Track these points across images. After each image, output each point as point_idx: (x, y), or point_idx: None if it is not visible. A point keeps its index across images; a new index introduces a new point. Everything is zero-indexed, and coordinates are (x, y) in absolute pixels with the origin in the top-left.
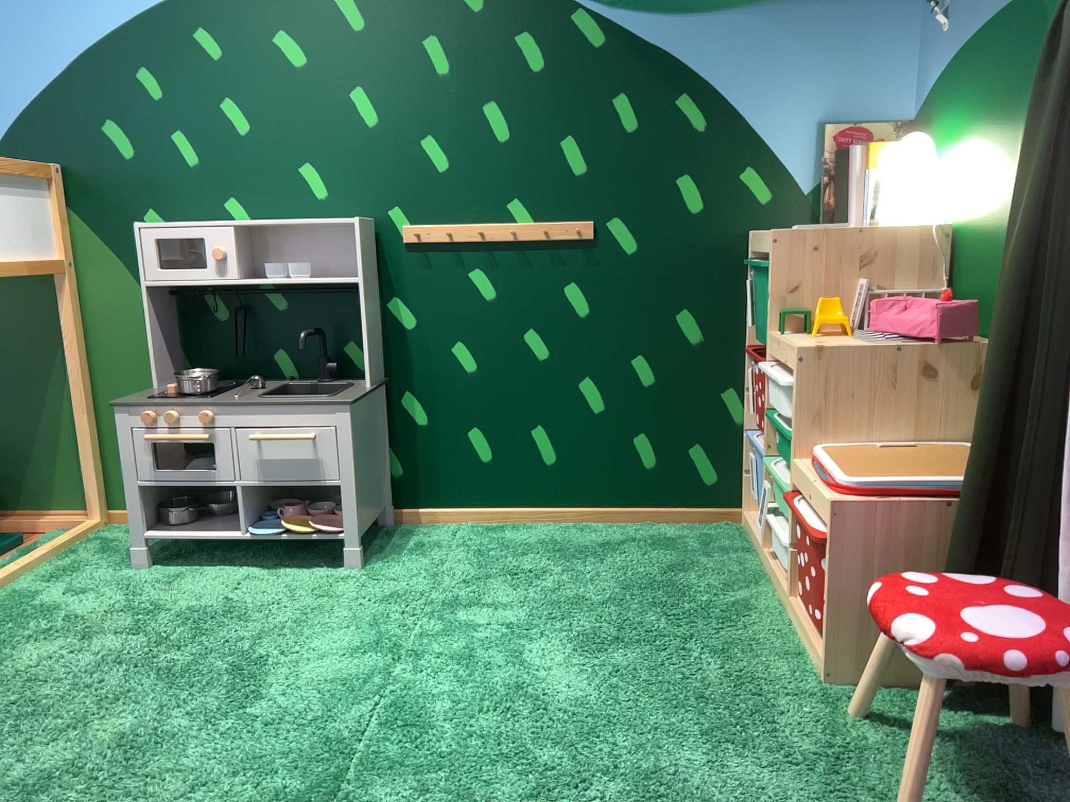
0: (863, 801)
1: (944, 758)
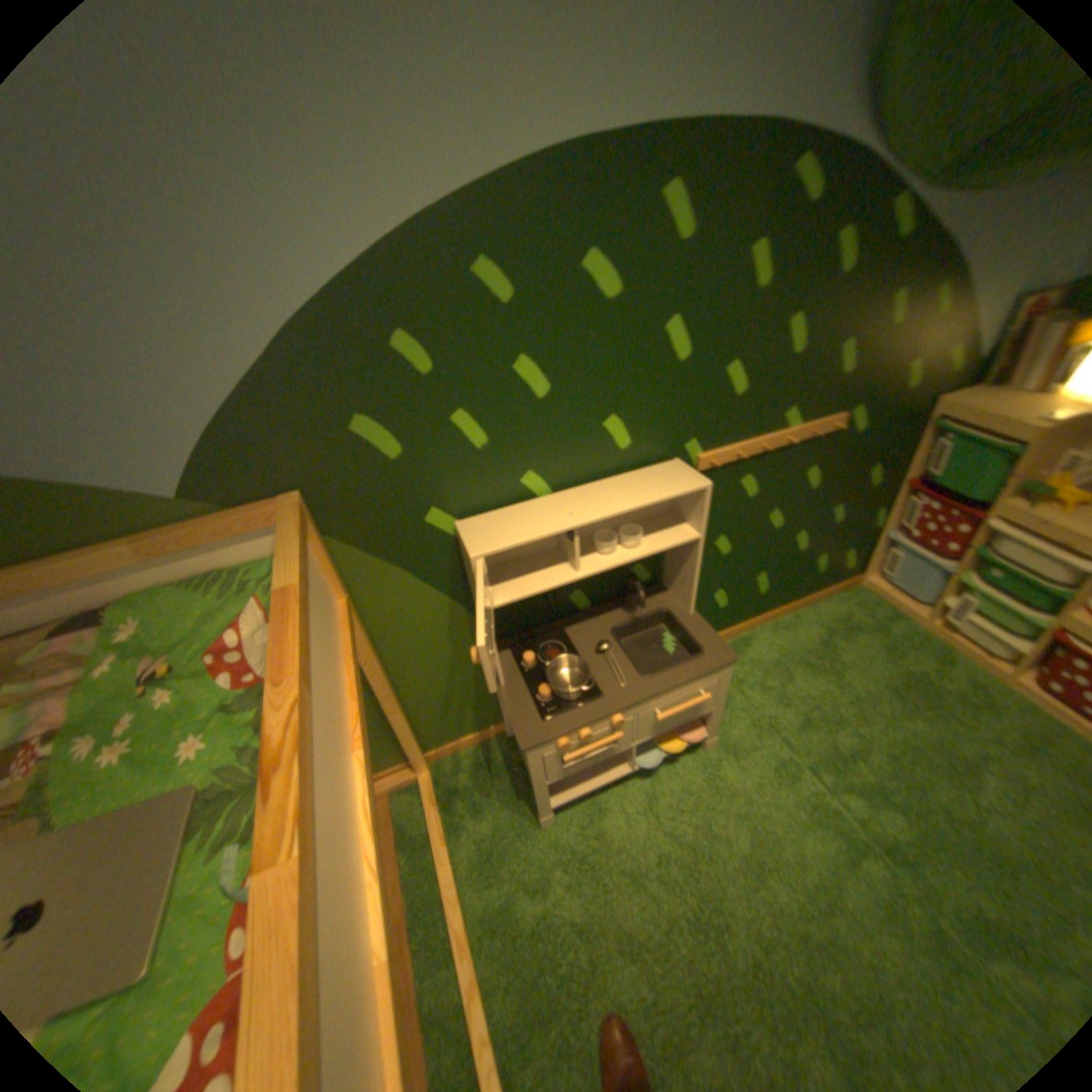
0: None
1: None
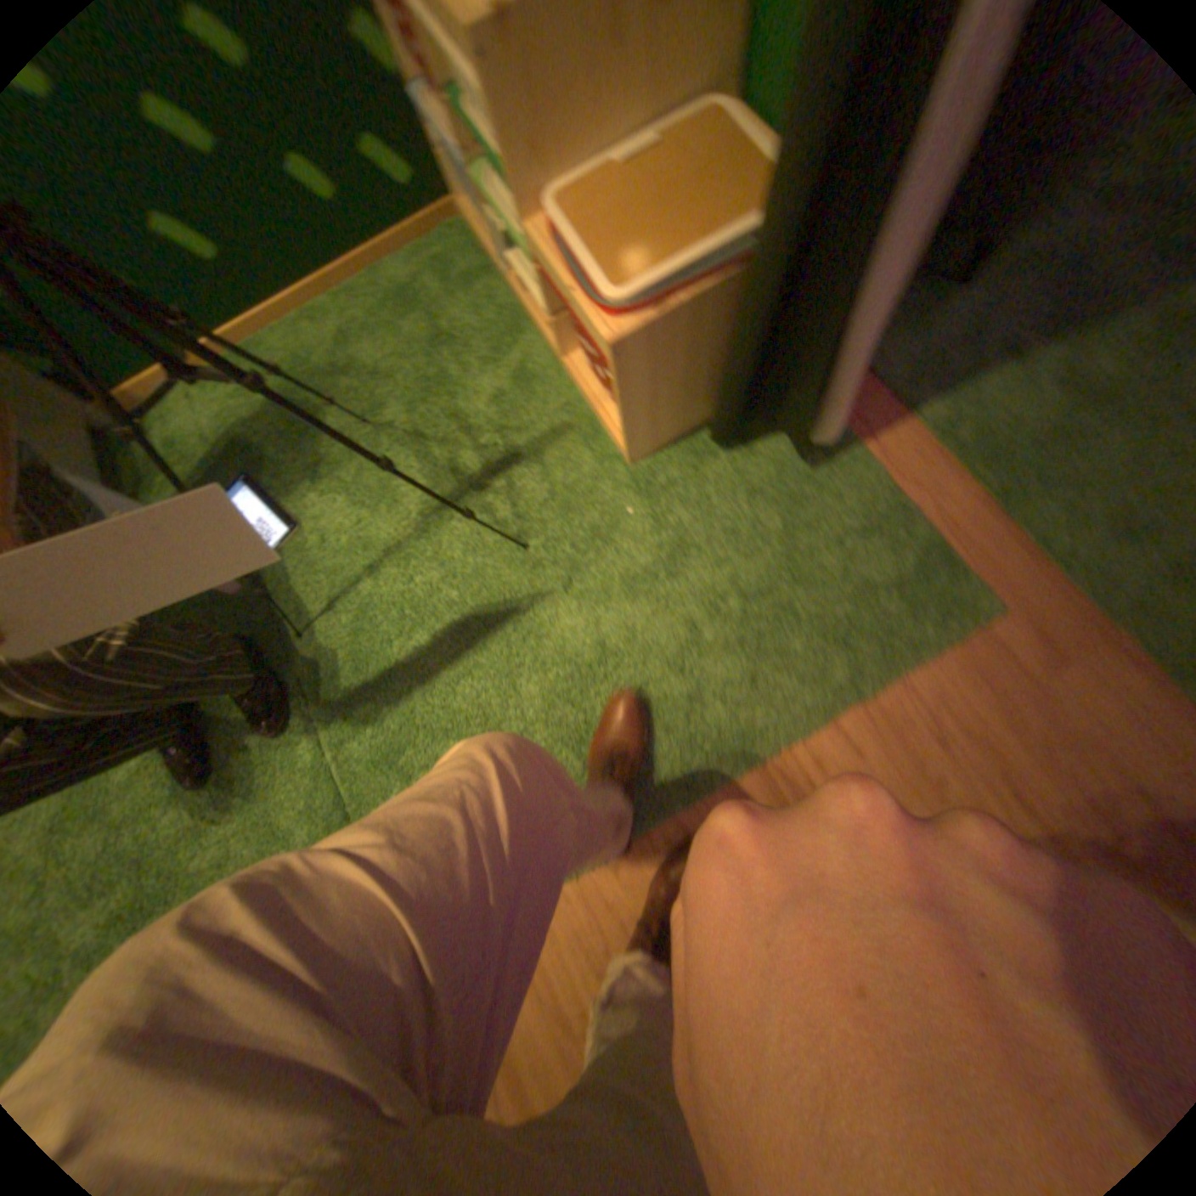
0: (690, 597)
1: (730, 513)
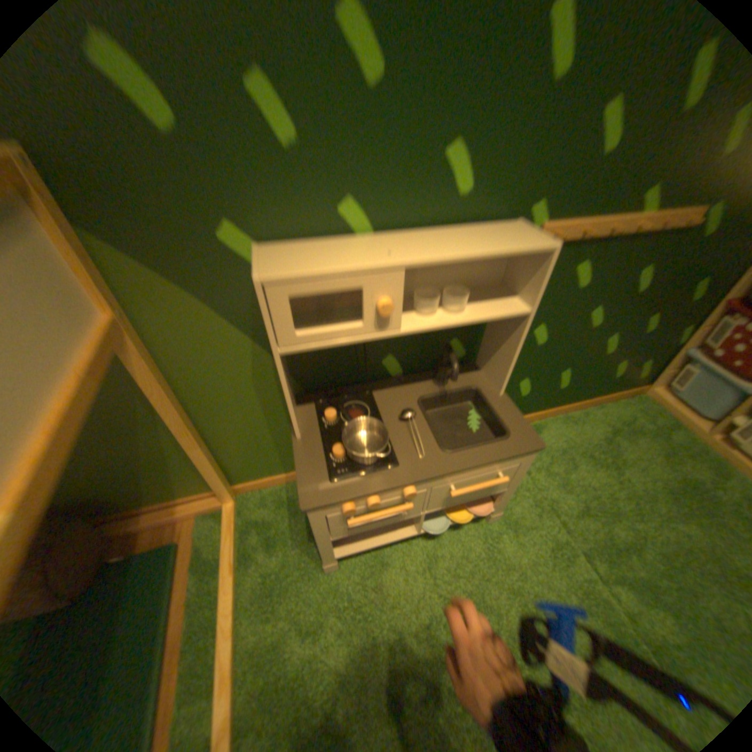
0: None
1: None
